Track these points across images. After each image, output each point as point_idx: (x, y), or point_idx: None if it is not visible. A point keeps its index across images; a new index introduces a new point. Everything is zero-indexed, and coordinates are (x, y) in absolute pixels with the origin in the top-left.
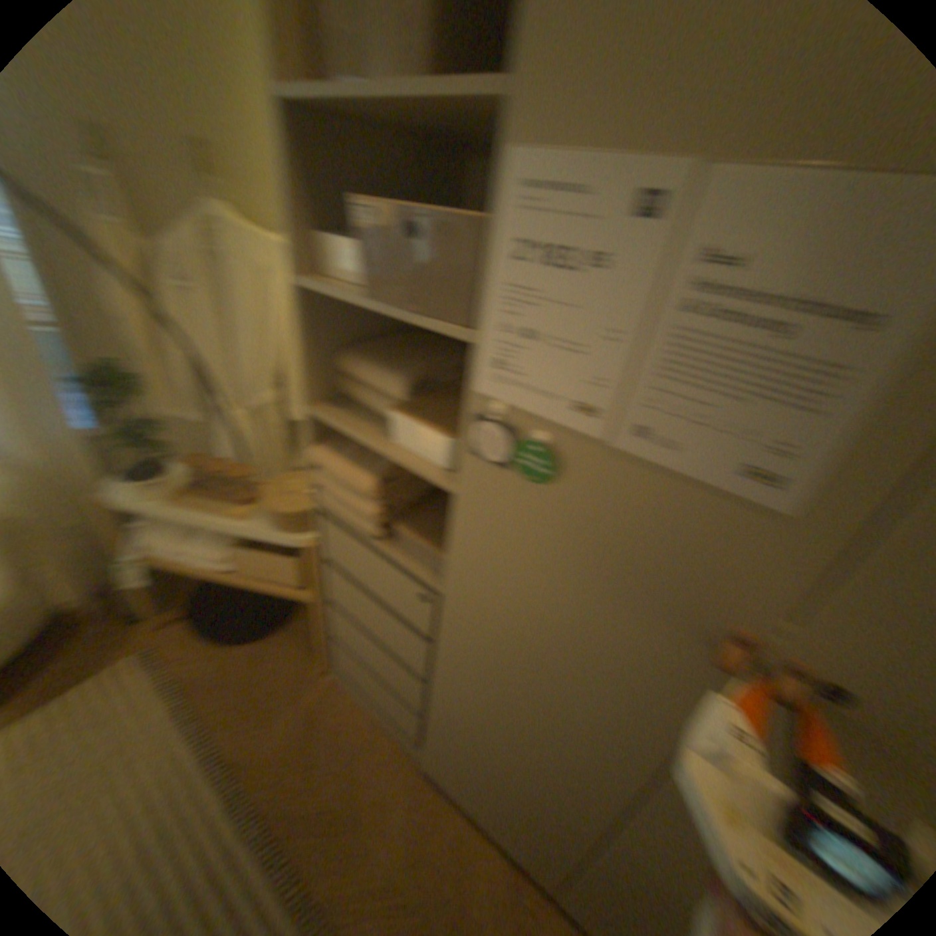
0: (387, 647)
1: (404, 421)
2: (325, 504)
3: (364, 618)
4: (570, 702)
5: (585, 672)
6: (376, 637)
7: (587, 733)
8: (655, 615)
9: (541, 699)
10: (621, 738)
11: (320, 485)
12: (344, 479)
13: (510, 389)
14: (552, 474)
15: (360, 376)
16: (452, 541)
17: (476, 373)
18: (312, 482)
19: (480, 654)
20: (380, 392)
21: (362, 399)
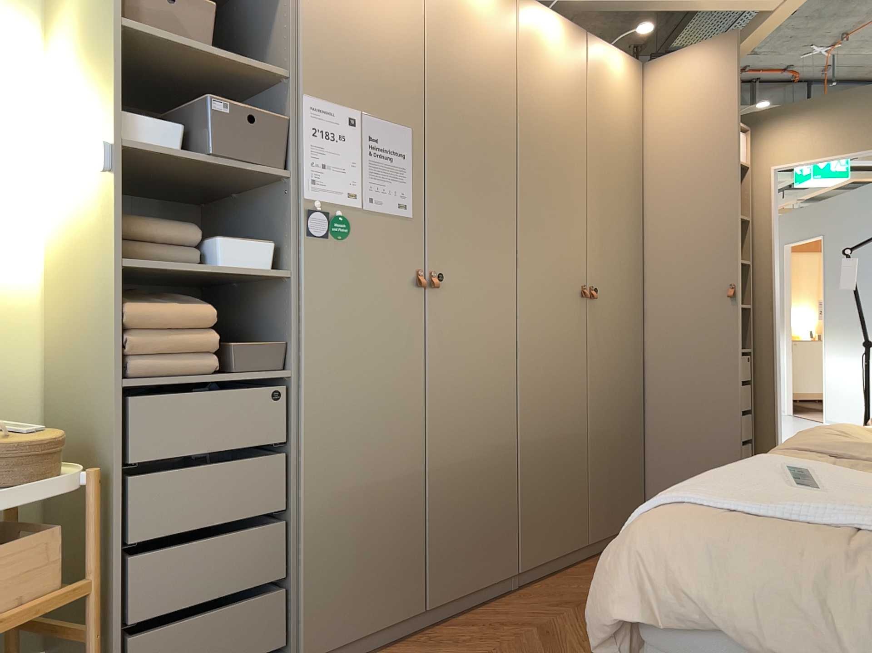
0: (237, 512)
1: (234, 242)
2: (142, 371)
3: (201, 502)
4: (385, 375)
5: (385, 344)
6: (220, 516)
7: (397, 390)
8: (397, 283)
9: (373, 392)
10: (409, 374)
11: (142, 344)
12: (184, 315)
13: (320, 193)
14: (347, 230)
15: (151, 230)
16: (297, 311)
17: (297, 190)
18: (120, 351)
19: (334, 395)
20: (168, 242)
21: (151, 253)
